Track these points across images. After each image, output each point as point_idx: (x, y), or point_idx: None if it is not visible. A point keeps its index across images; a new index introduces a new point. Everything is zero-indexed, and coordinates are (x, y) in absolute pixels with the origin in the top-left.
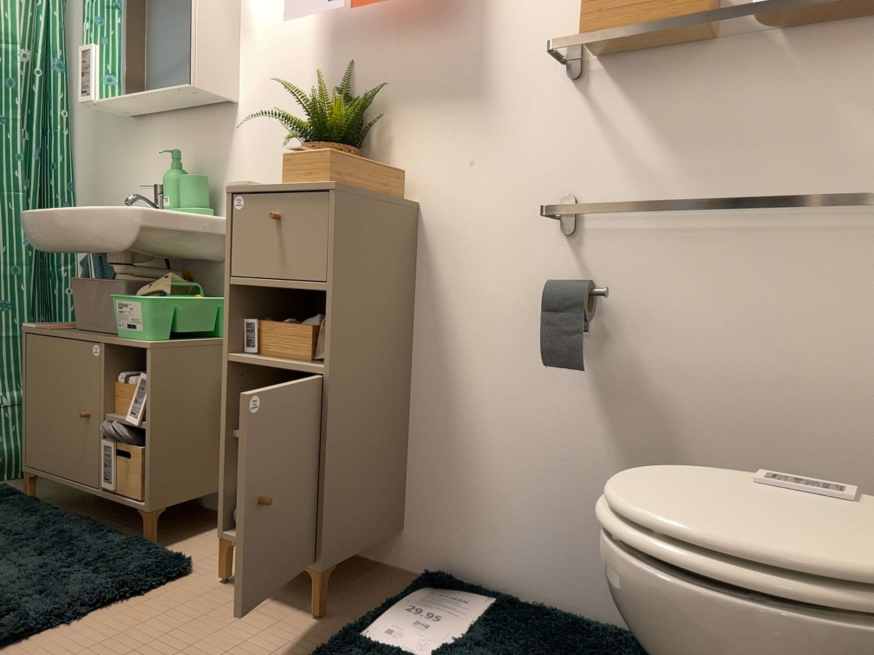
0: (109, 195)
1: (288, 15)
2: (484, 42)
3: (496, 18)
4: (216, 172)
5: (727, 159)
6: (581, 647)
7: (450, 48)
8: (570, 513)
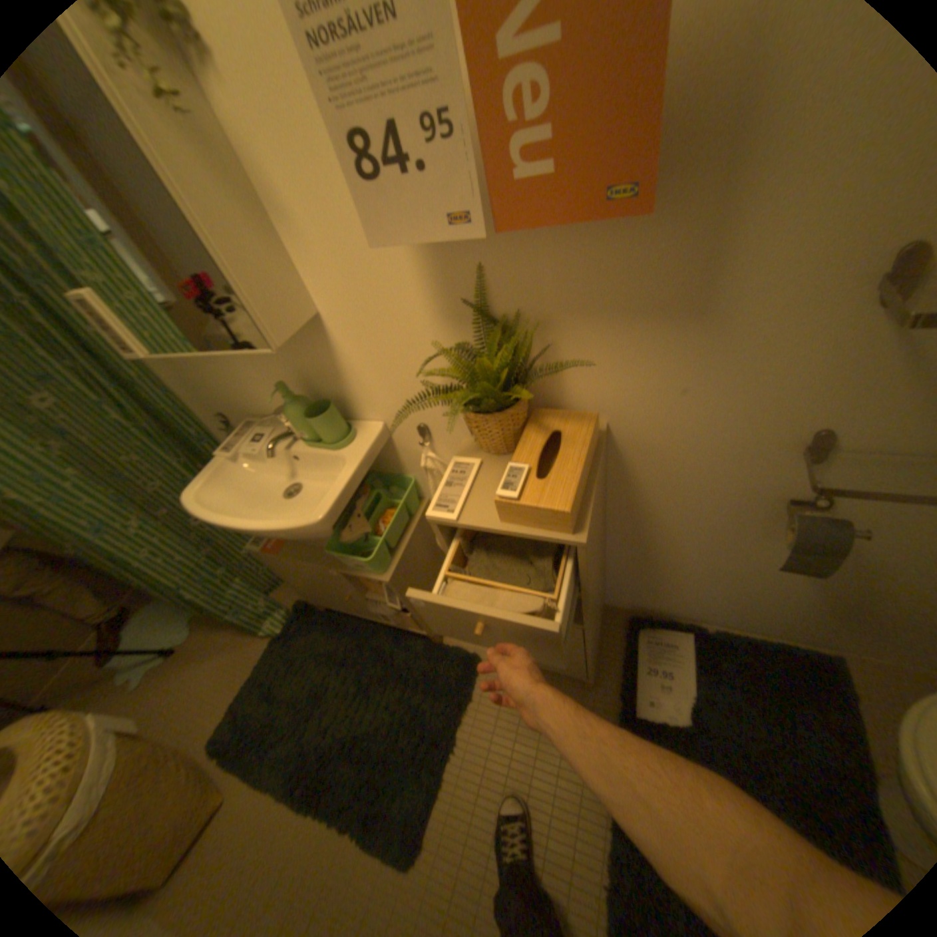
0: (211, 394)
1: (373, 237)
2: (725, 237)
3: (756, 194)
4: (329, 381)
5: None
6: (779, 683)
7: (656, 245)
8: (756, 600)
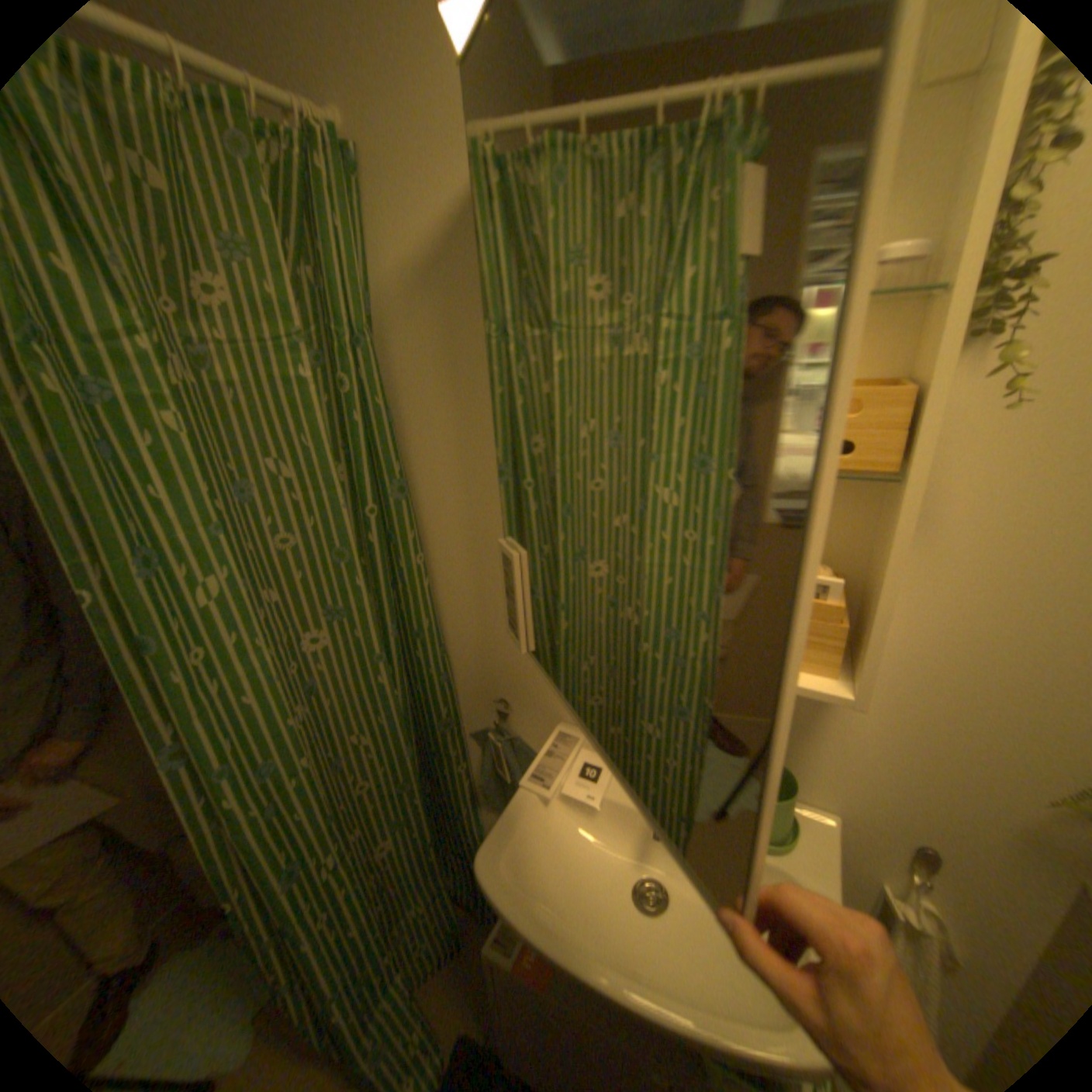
0: (513, 673)
1: None
2: None
3: None
4: None
5: None
6: None
7: None
8: None
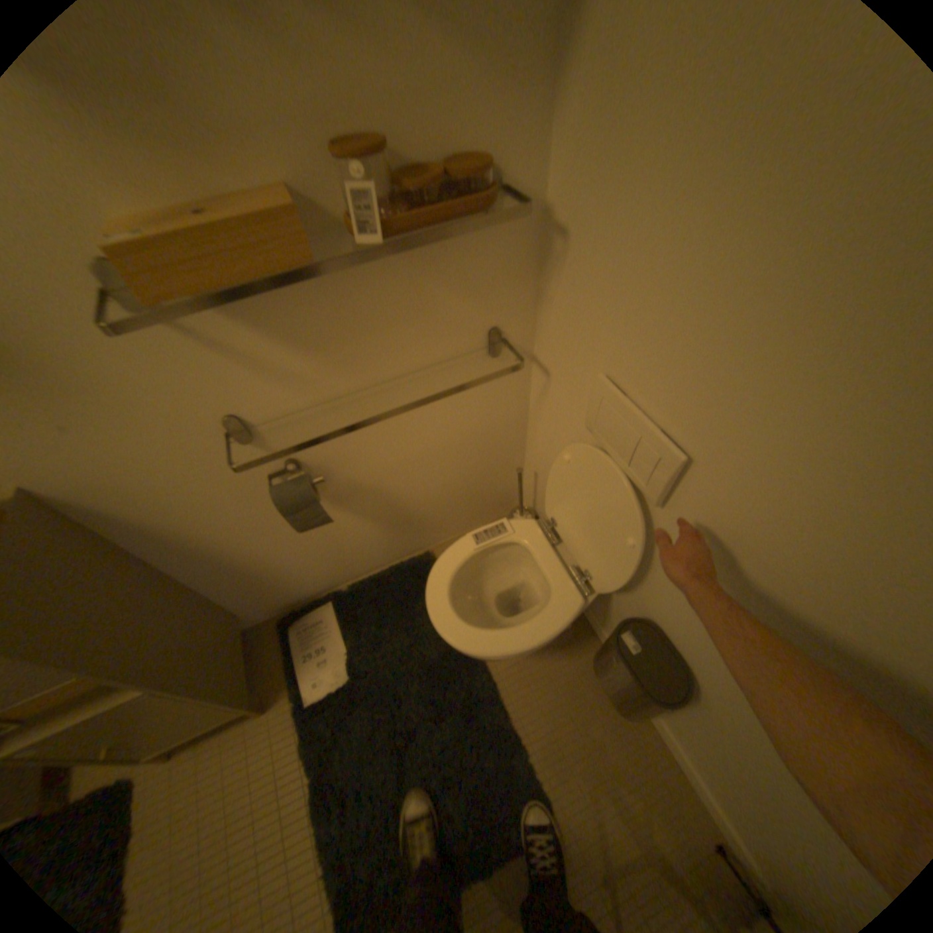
0: None
1: None
2: None
3: None
4: None
5: (360, 346)
6: (394, 598)
7: None
8: (344, 550)
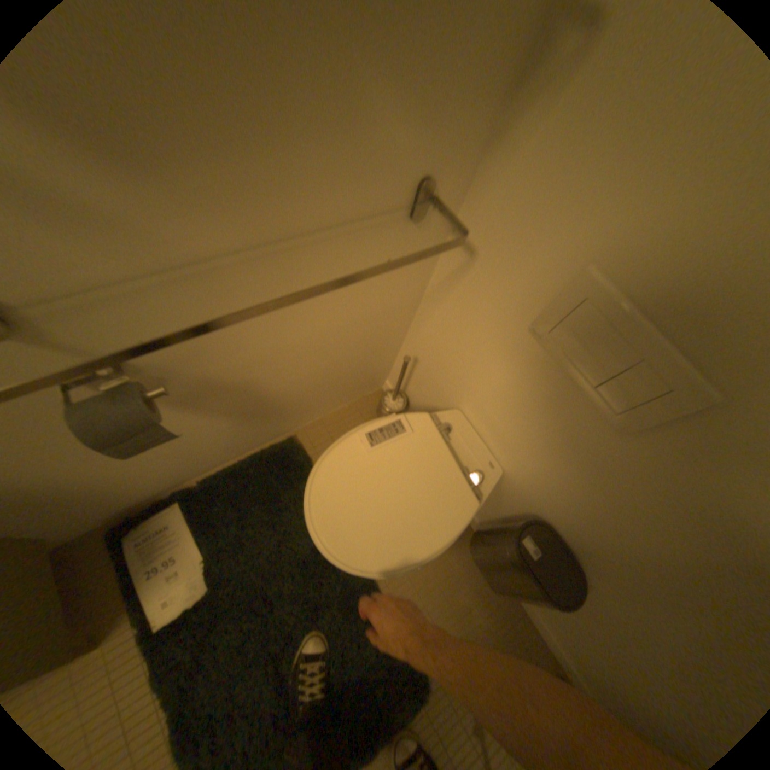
0: None
1: None
2: None
3: None
4: None
5: (226, 165)
6: (256, 491)
7: None
8: (192, 448)
